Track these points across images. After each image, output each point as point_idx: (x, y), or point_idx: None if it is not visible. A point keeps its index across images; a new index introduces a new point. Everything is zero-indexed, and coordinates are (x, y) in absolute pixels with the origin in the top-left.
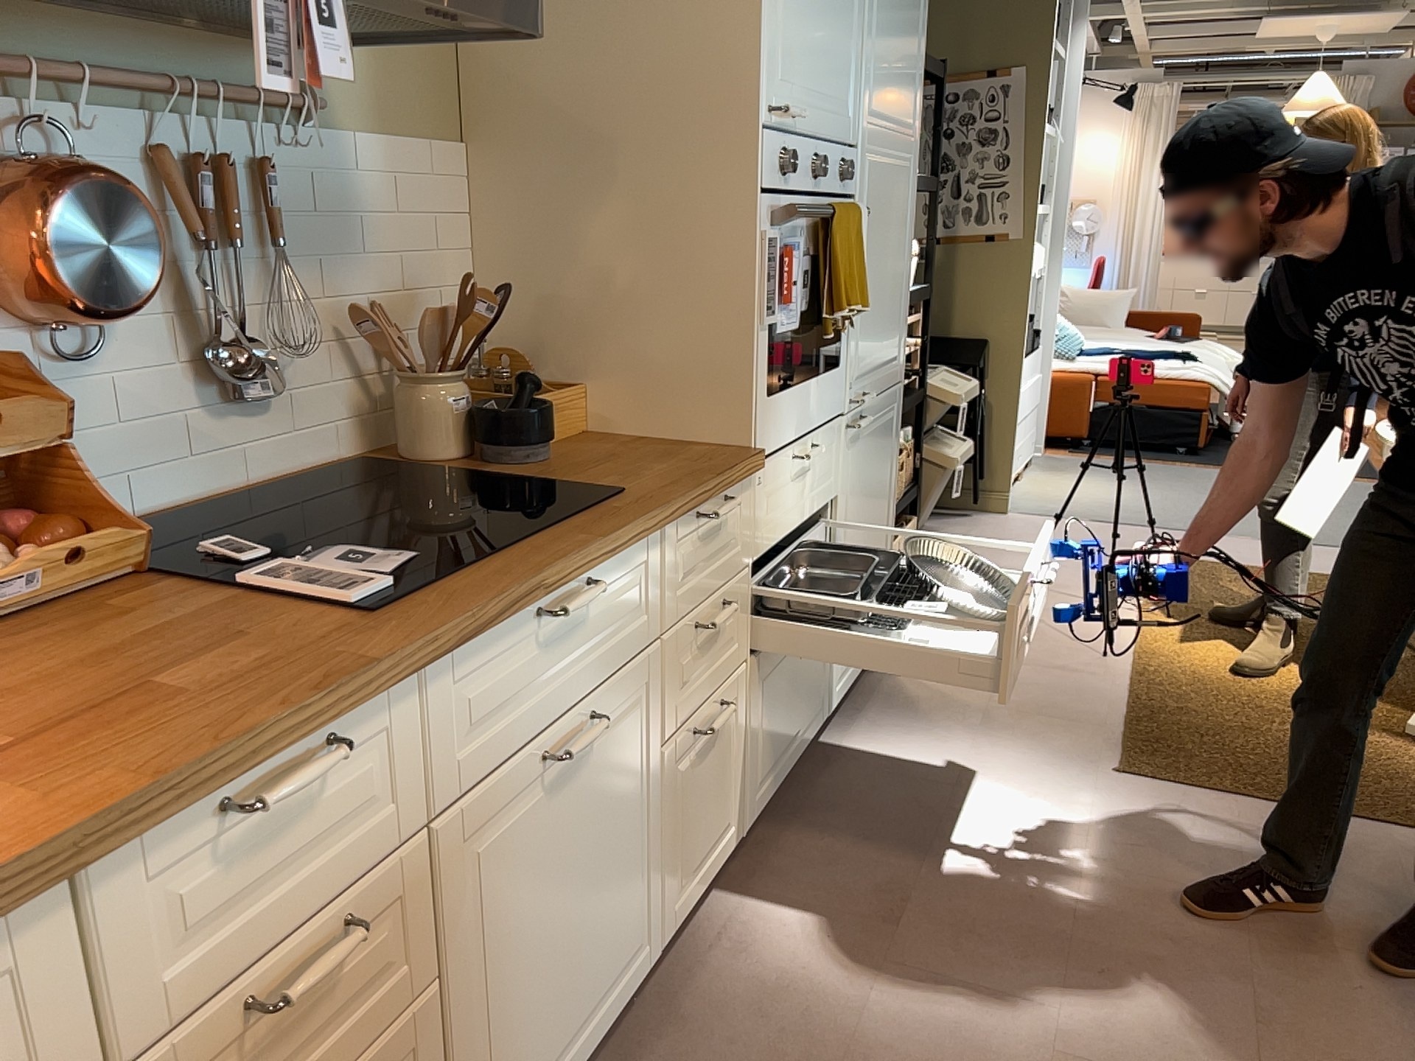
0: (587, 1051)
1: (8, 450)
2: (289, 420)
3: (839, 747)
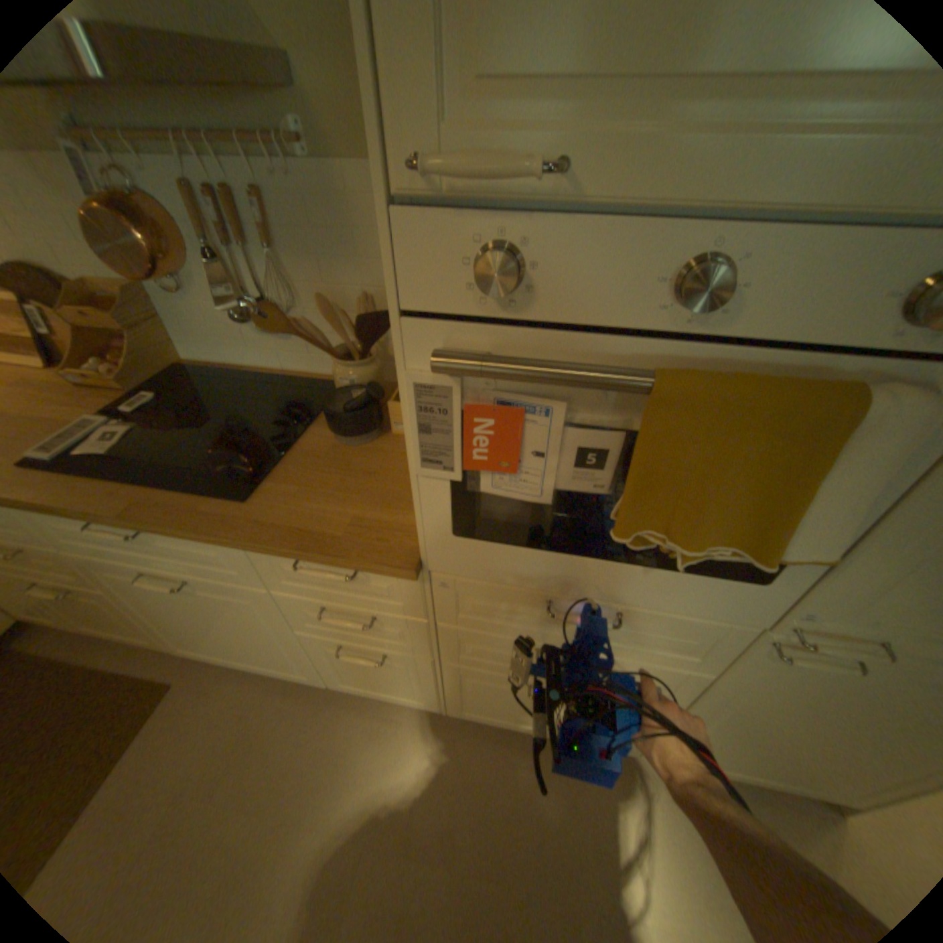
0: (256, 672)
1: (99, 326)
2: (299, 346)
3: (639, 780)
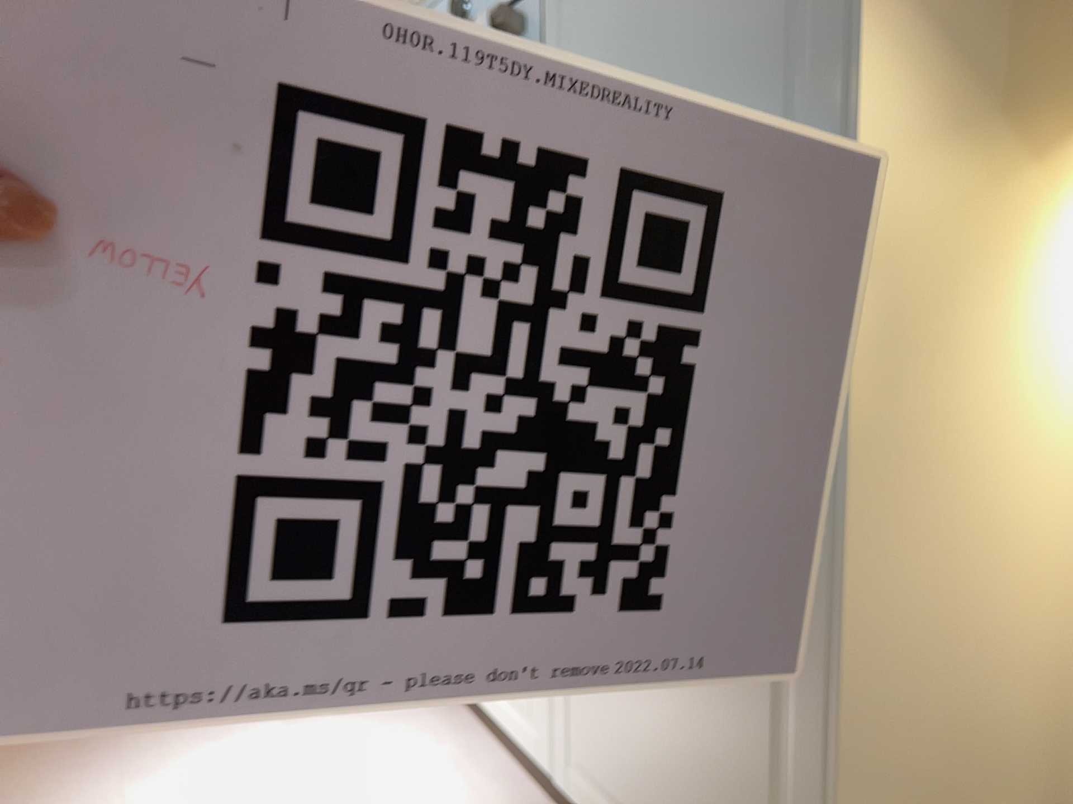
0: None
1: None
2: None
3: None
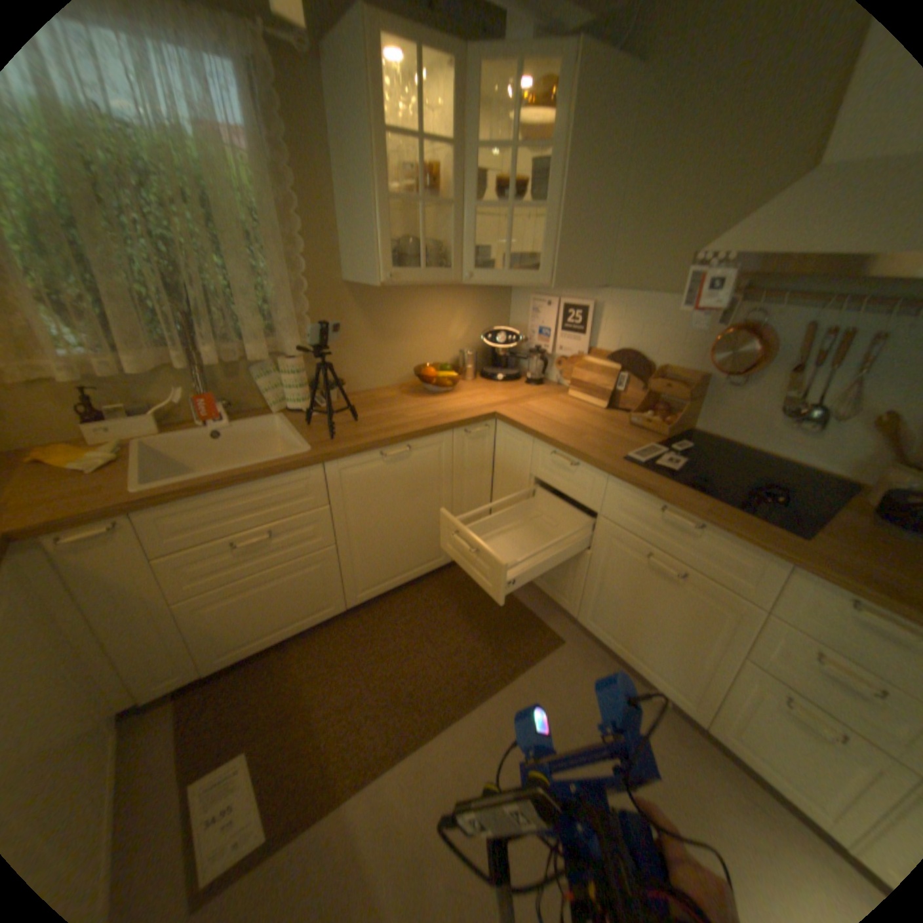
0: (642, 675)
1: (671, 394)
2: (827, 446)
3: None
